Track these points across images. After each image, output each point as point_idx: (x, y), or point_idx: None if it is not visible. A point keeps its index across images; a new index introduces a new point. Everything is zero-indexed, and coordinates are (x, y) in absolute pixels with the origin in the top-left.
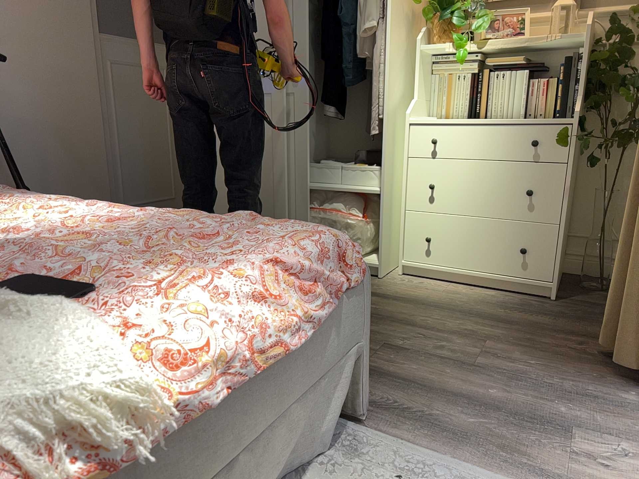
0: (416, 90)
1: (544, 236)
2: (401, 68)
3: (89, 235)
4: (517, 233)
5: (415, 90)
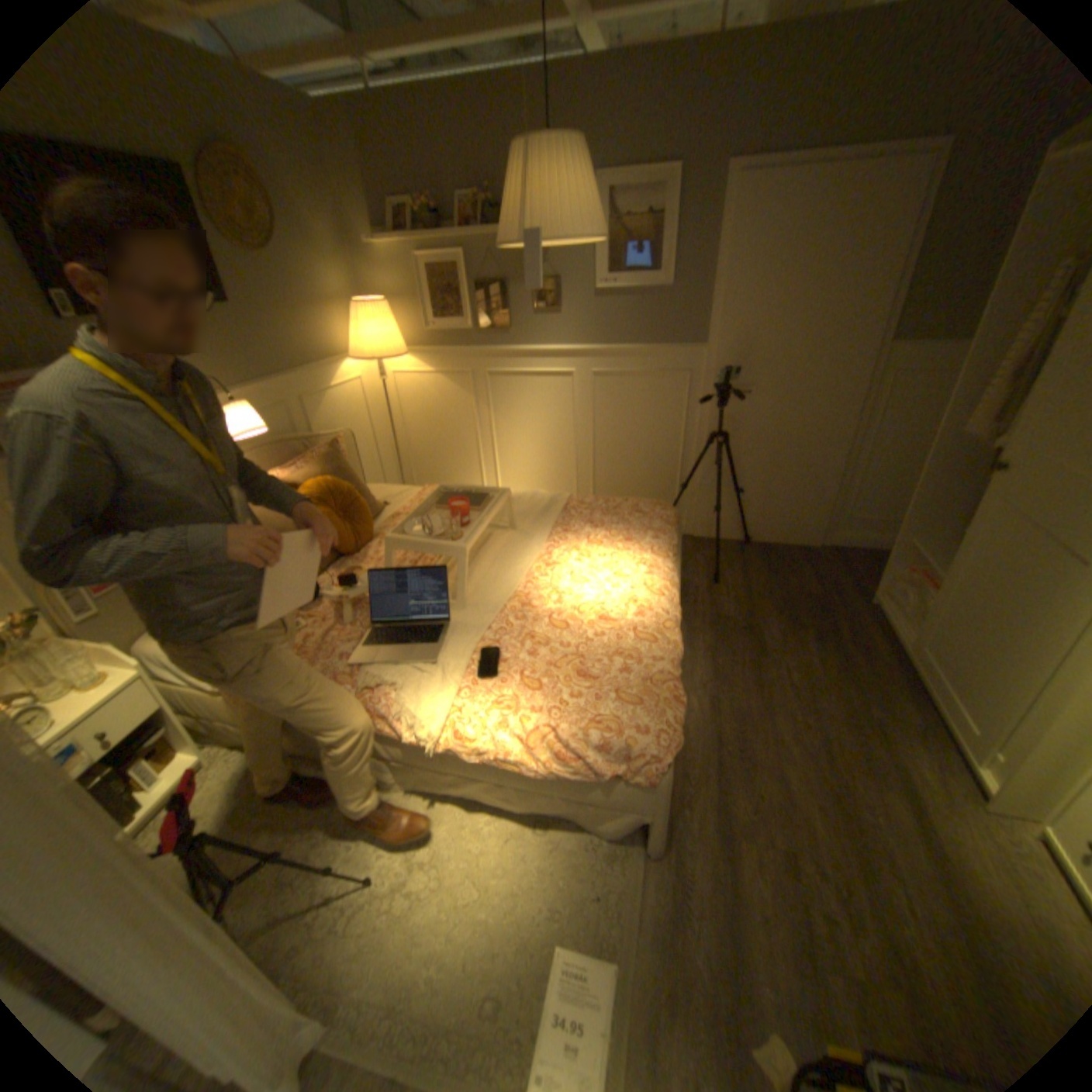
0: None
1: None
2: None
3: (578, 624)
4: None
5: None
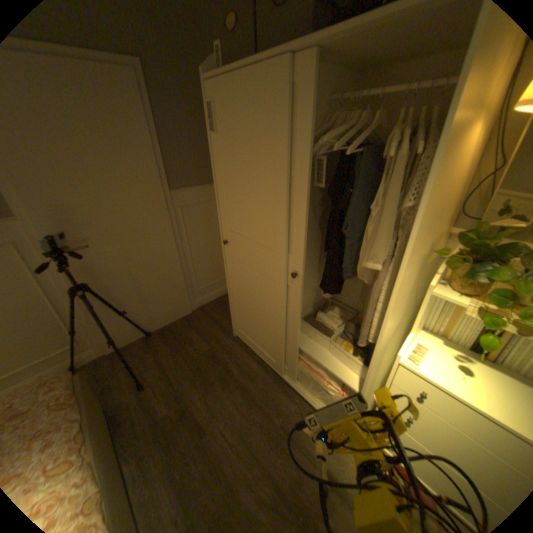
0: (416, 327)
1: None
2: (403, 306)
3: None
4: None
5: (414, 326)
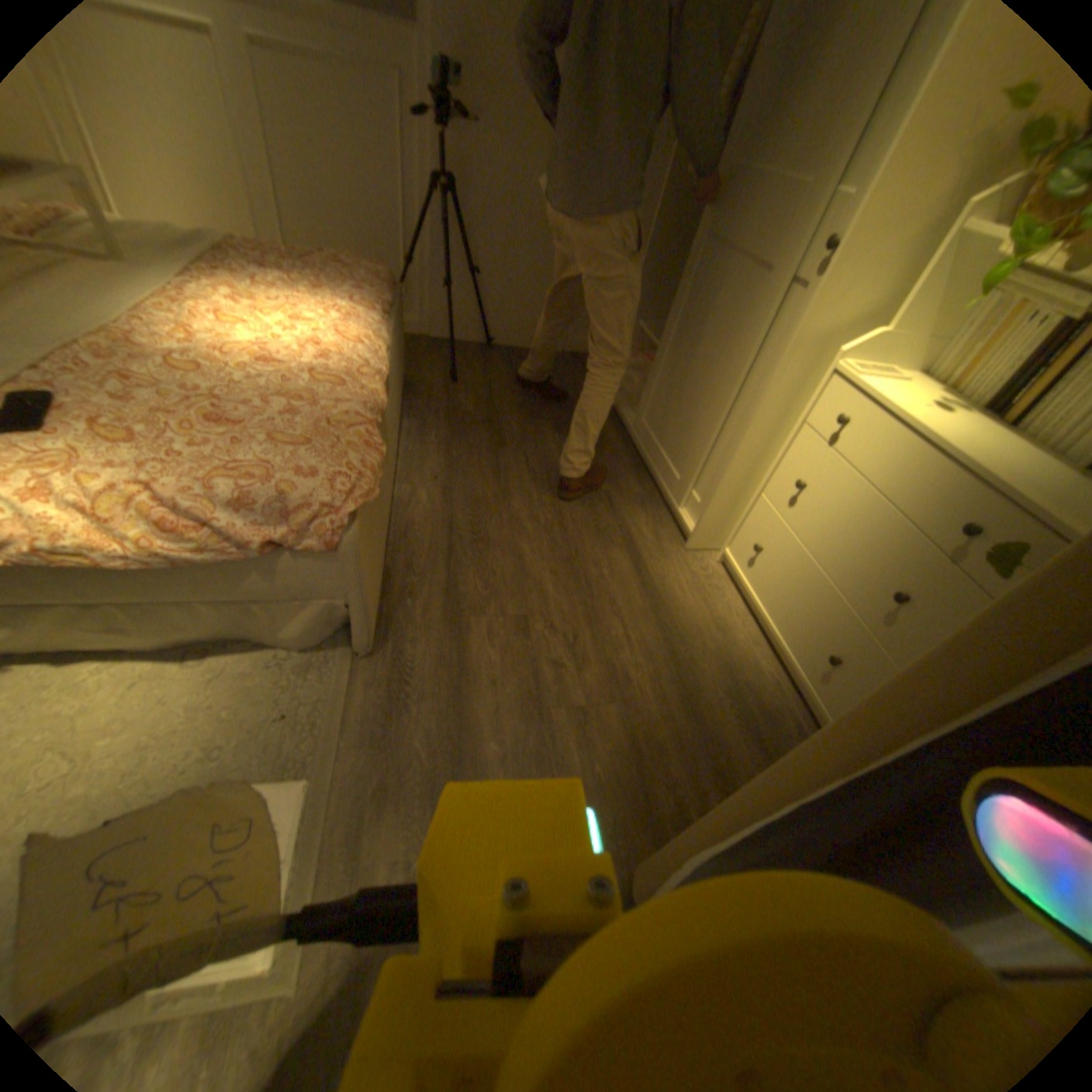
0: (904, 312)
1: (877, 669)
2: (901, 256)
3: (218, 364)
4: (850, 632)
5: (901, 311)
